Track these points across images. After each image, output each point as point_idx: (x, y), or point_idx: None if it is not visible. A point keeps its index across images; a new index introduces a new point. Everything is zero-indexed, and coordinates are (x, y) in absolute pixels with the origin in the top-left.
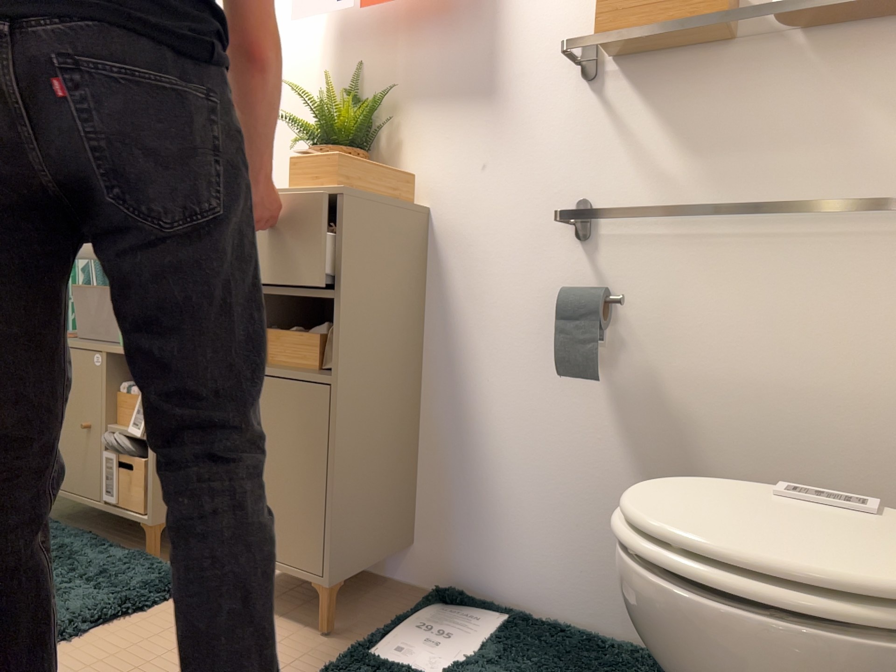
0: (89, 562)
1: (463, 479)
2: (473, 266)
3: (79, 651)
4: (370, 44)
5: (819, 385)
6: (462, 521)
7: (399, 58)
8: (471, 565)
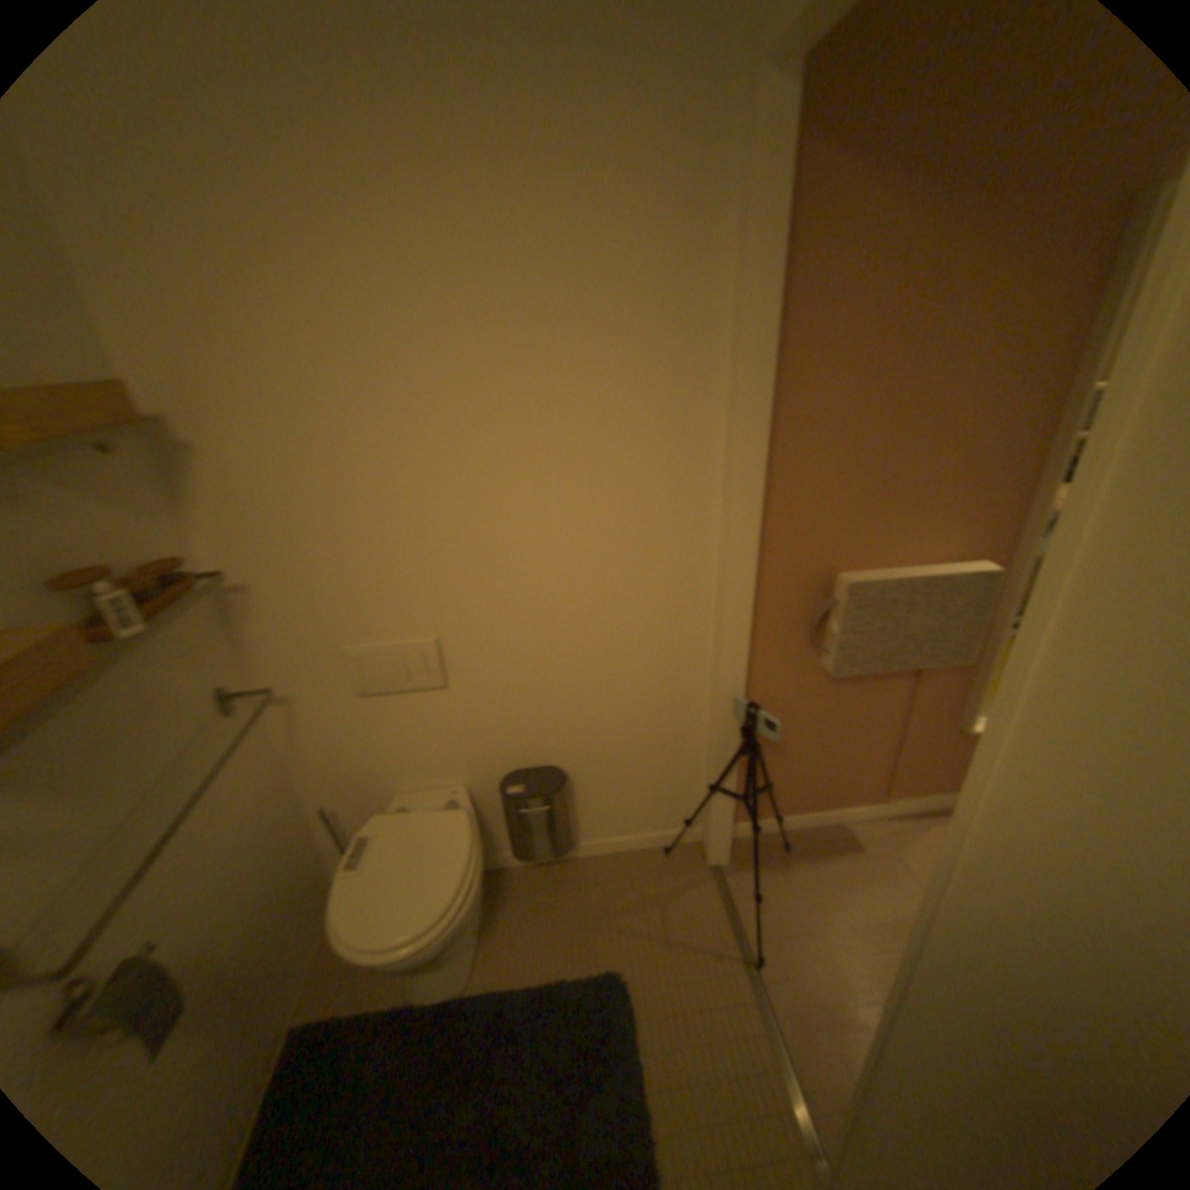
0: None
1: None
2: None
3: None
4: None
5: (231, 842)
6: None
7: None
8: None
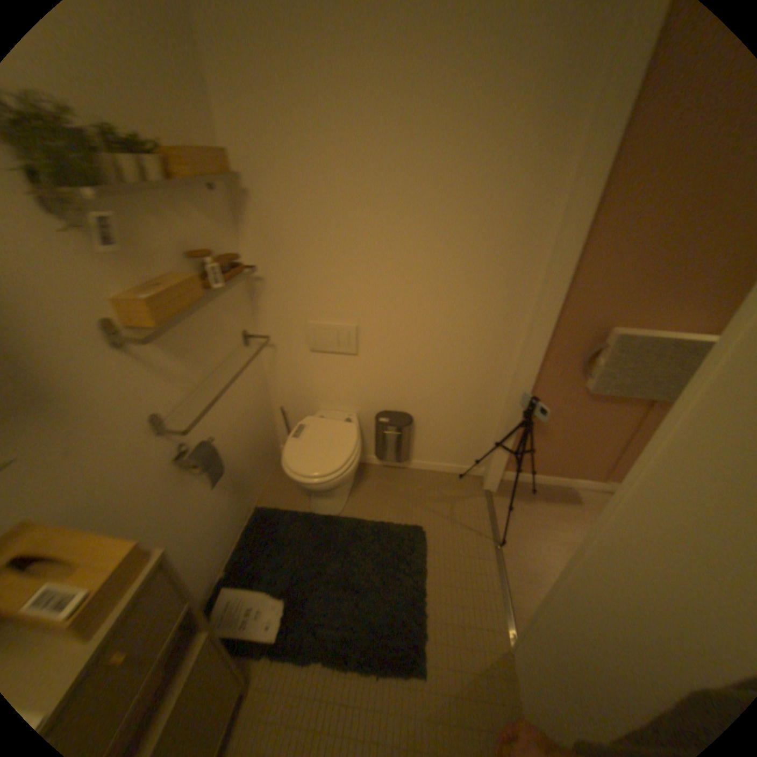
0: None
1: None
2: (104, 514)
3: None
4: None
5: (242, 410)
6: None
7: None
8: None
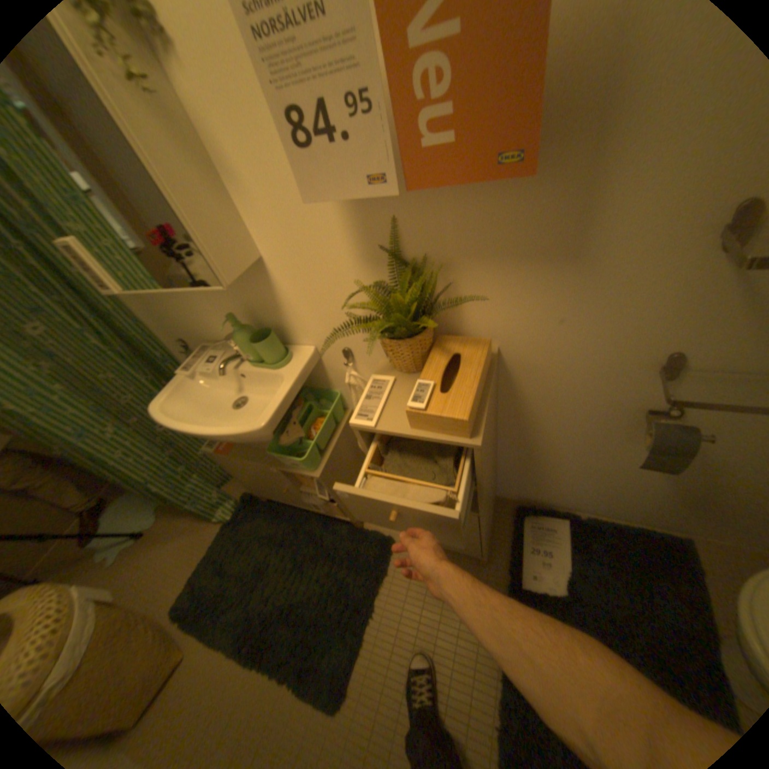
0: (335, 548)
1: (533, 471)
2: (545, 384)
3: (382, 624)
4: (400, 193)
5: None
6: (531, 483)
7: (447, 212)
8: (537, 495)
